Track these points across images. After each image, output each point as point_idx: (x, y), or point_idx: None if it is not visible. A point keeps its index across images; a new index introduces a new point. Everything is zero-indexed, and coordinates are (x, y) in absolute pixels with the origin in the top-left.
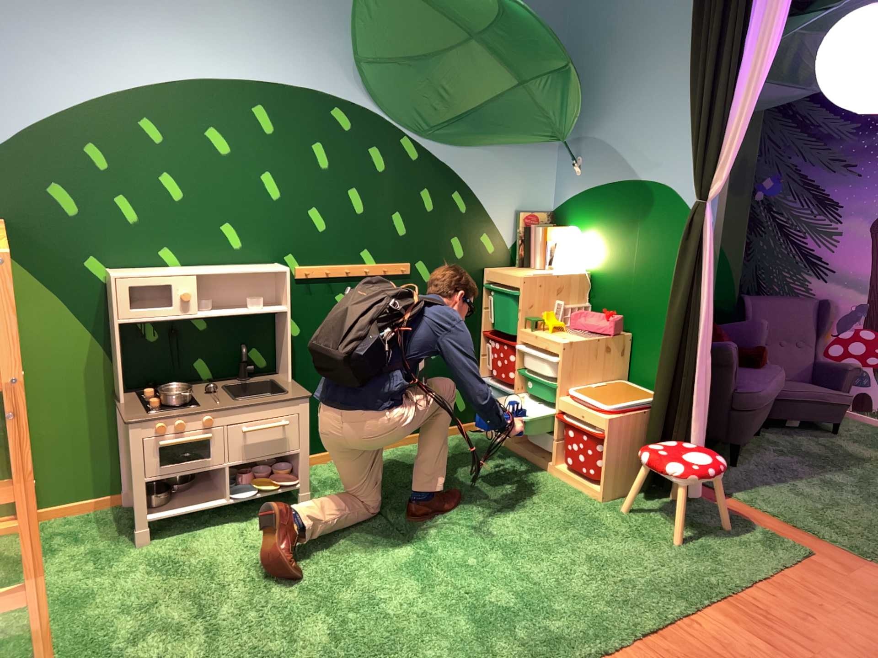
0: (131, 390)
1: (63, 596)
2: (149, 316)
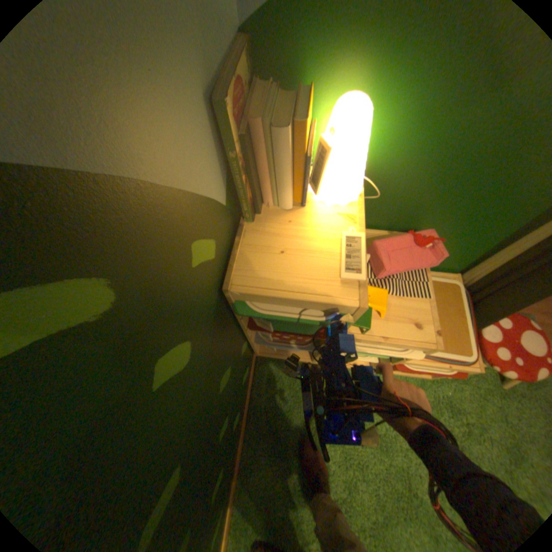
0: None
1: None
2: None
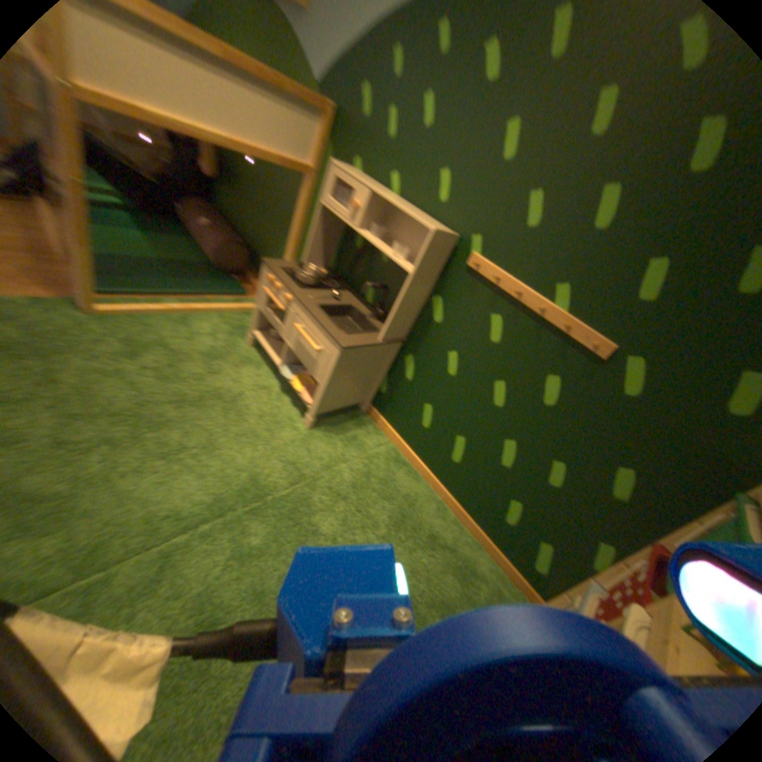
0: (331, 270)
1: (188, 316)
2: (334, 207)
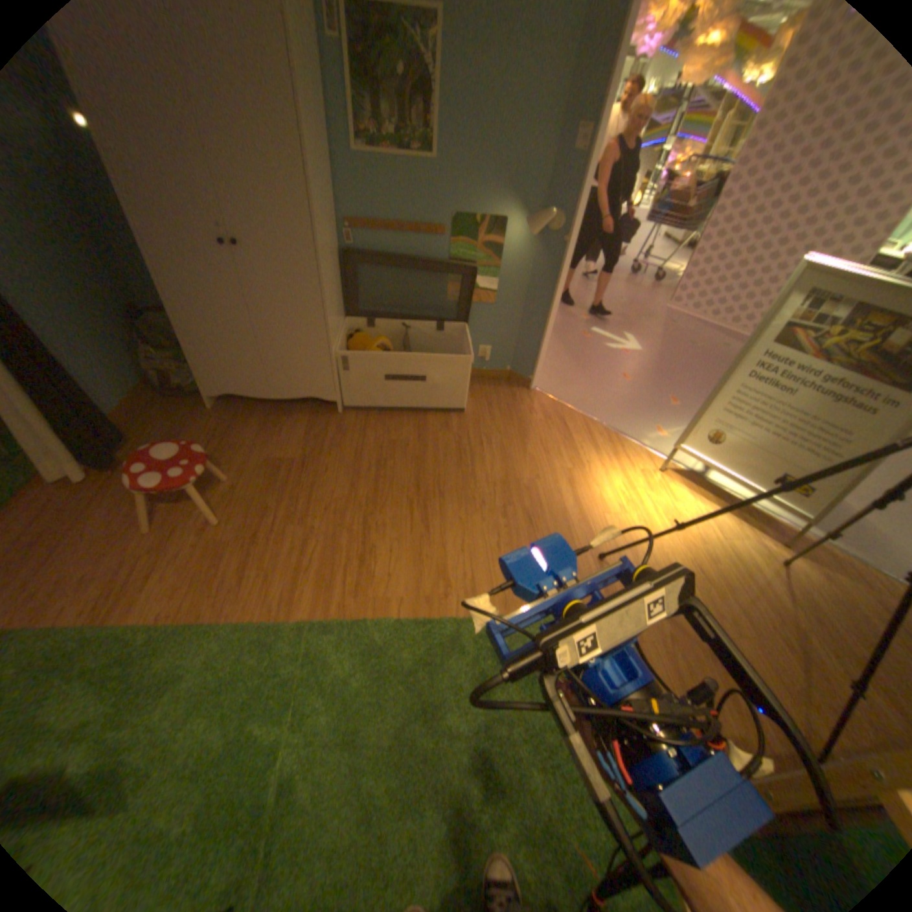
0: None
1: None
2: None
